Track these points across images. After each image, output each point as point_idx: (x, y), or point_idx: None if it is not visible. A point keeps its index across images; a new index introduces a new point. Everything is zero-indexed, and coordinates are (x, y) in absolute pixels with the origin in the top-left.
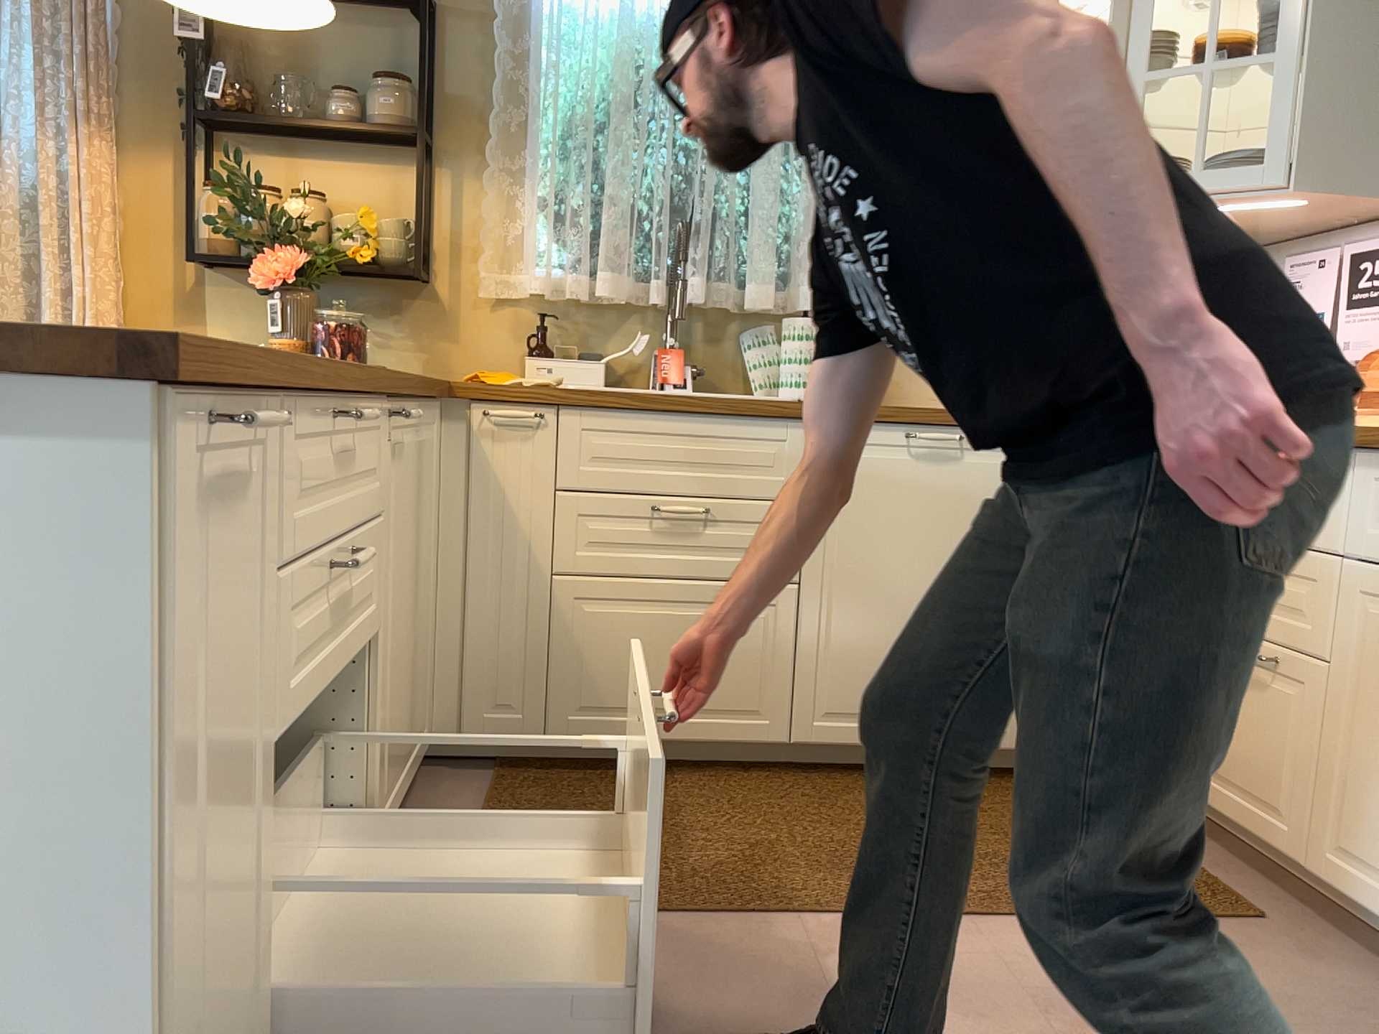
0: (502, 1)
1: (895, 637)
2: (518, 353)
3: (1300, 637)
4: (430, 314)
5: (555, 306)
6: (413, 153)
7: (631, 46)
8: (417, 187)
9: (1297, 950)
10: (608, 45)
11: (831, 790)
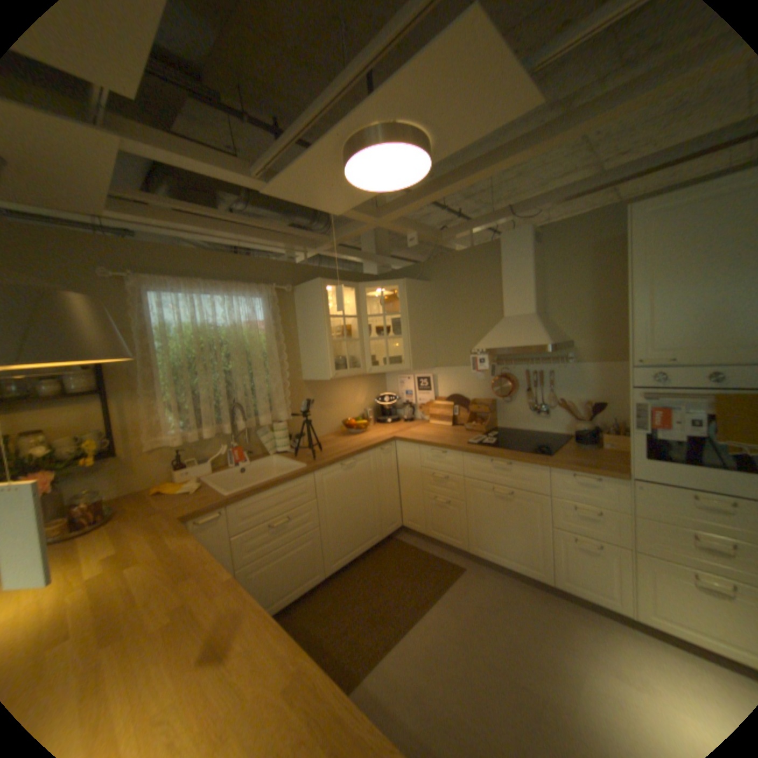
0: (128, 327)
1: (347, 528)
2: (163, 471)
3: (454, 496)
4: (112, 470)
5: (177, 447)
6: (87, 400)
7: (196, 340)
8: (94, 414)
9: (477, 577)
10: (183, 339)
11: (342, 587)
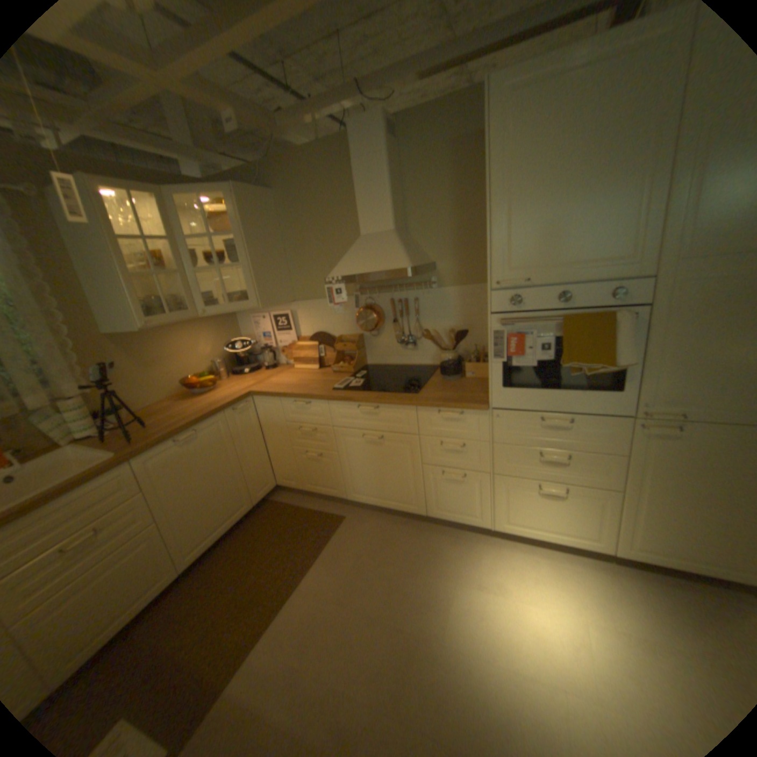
0: None
1: (200, 511)
2: None
3: (326, 447)
4: None
5: None
6: None
7: None
8: None
9: (356, 522)
10: None
11: (204, 576)
